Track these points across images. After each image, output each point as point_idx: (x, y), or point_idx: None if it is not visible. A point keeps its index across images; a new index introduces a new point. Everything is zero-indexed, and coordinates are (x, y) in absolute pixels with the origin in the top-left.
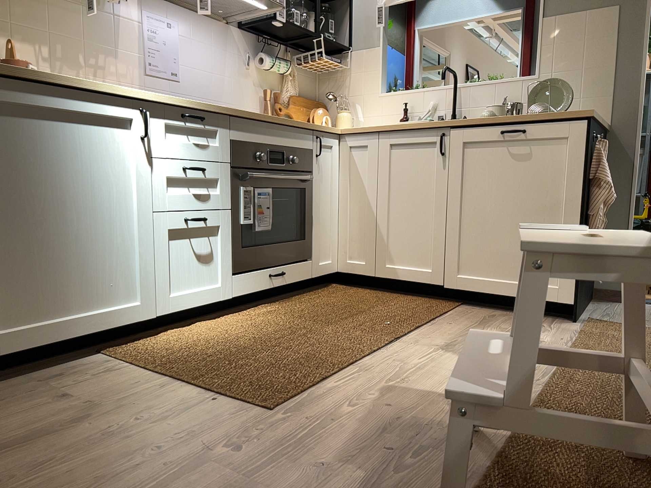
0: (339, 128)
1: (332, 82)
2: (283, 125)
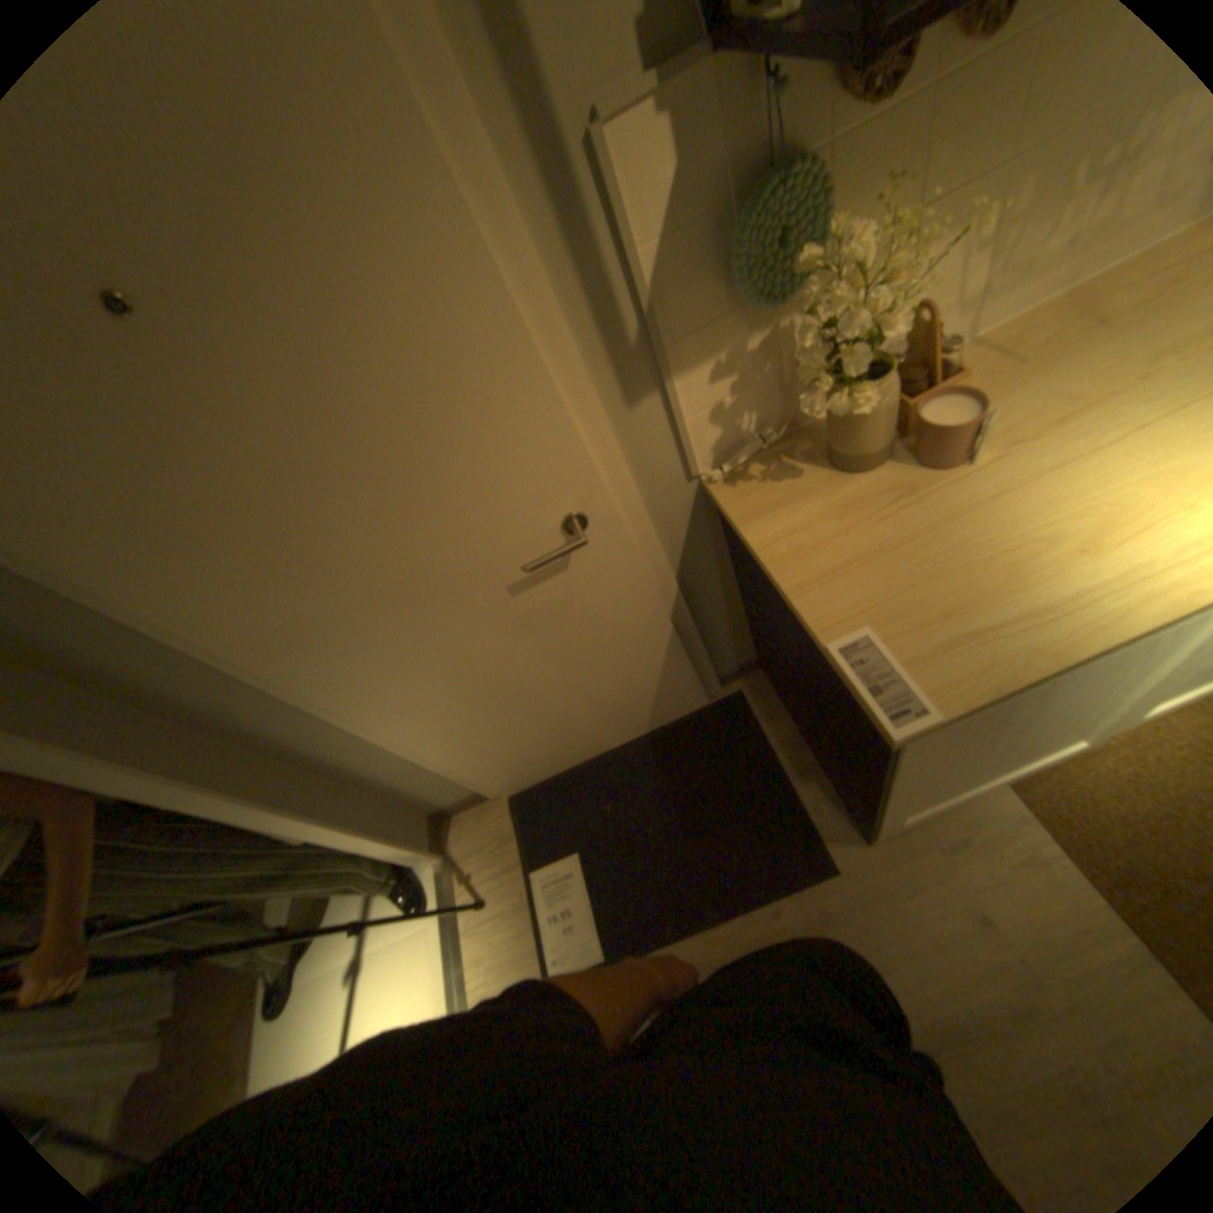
0: None
1: None
2: None
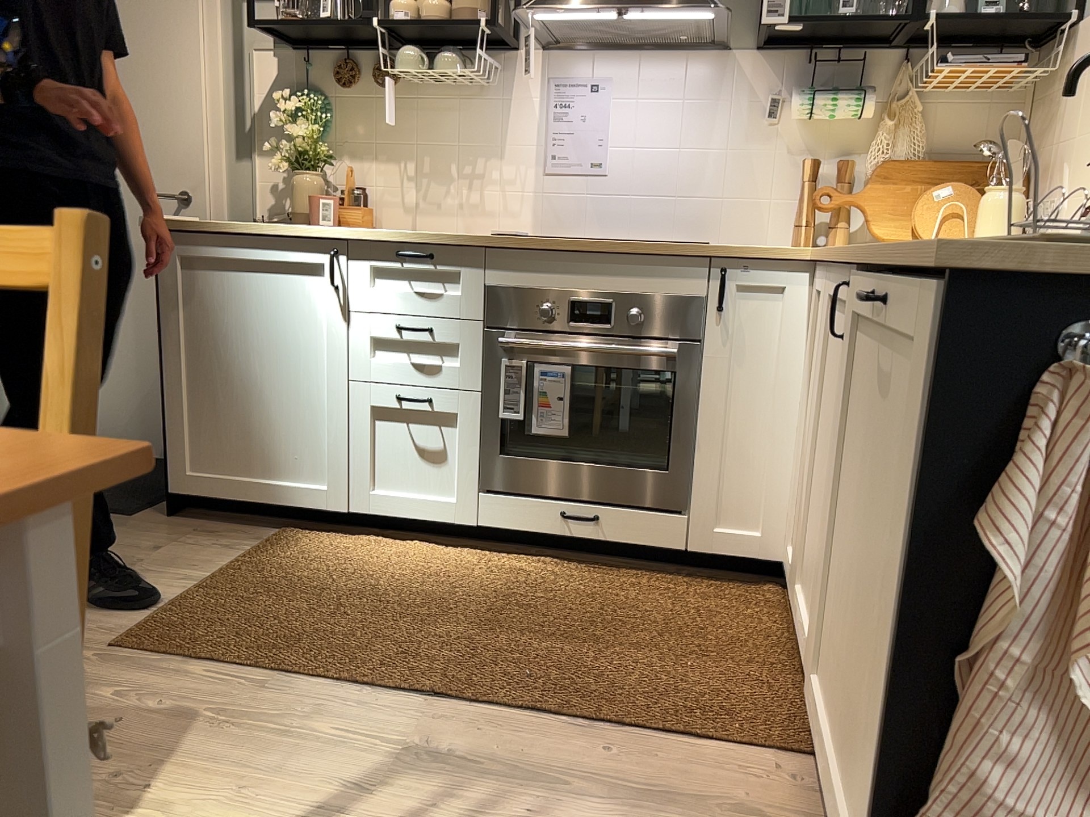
0: (806, 251)
1: (1043, 110)
2: (612, 255)
